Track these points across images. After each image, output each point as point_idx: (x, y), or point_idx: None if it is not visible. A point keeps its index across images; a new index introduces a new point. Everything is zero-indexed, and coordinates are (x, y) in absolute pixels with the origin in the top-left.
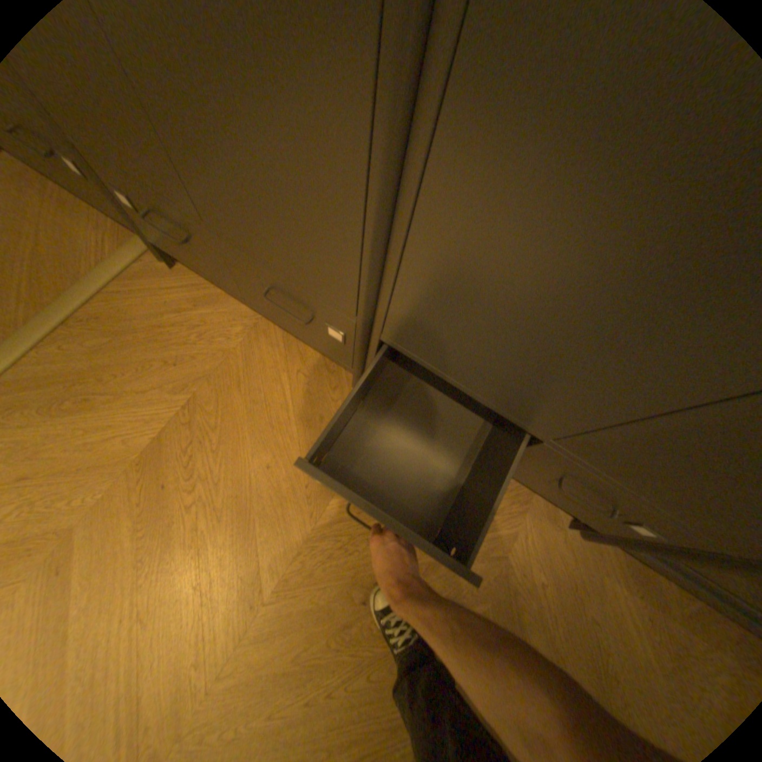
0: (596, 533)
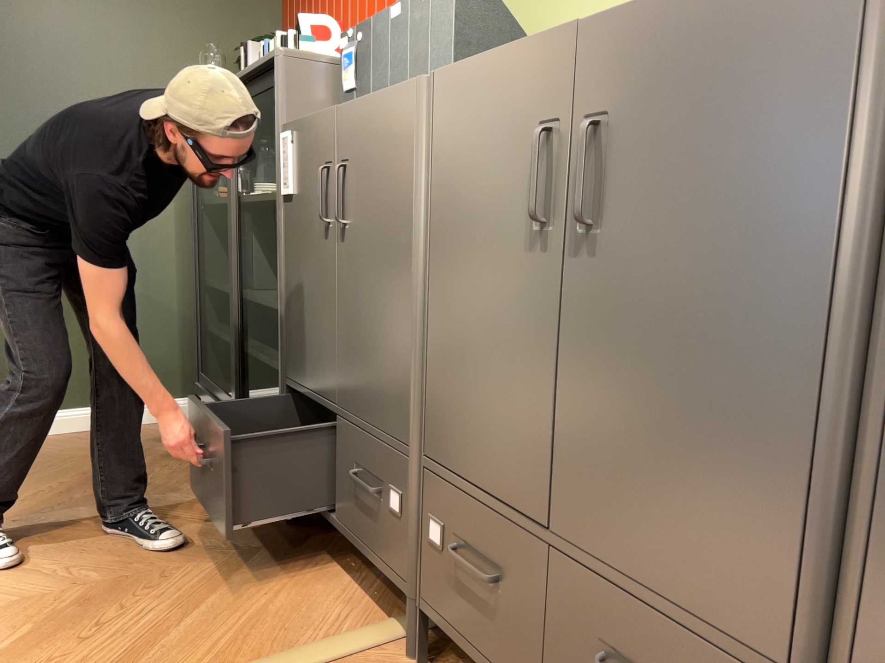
0: None
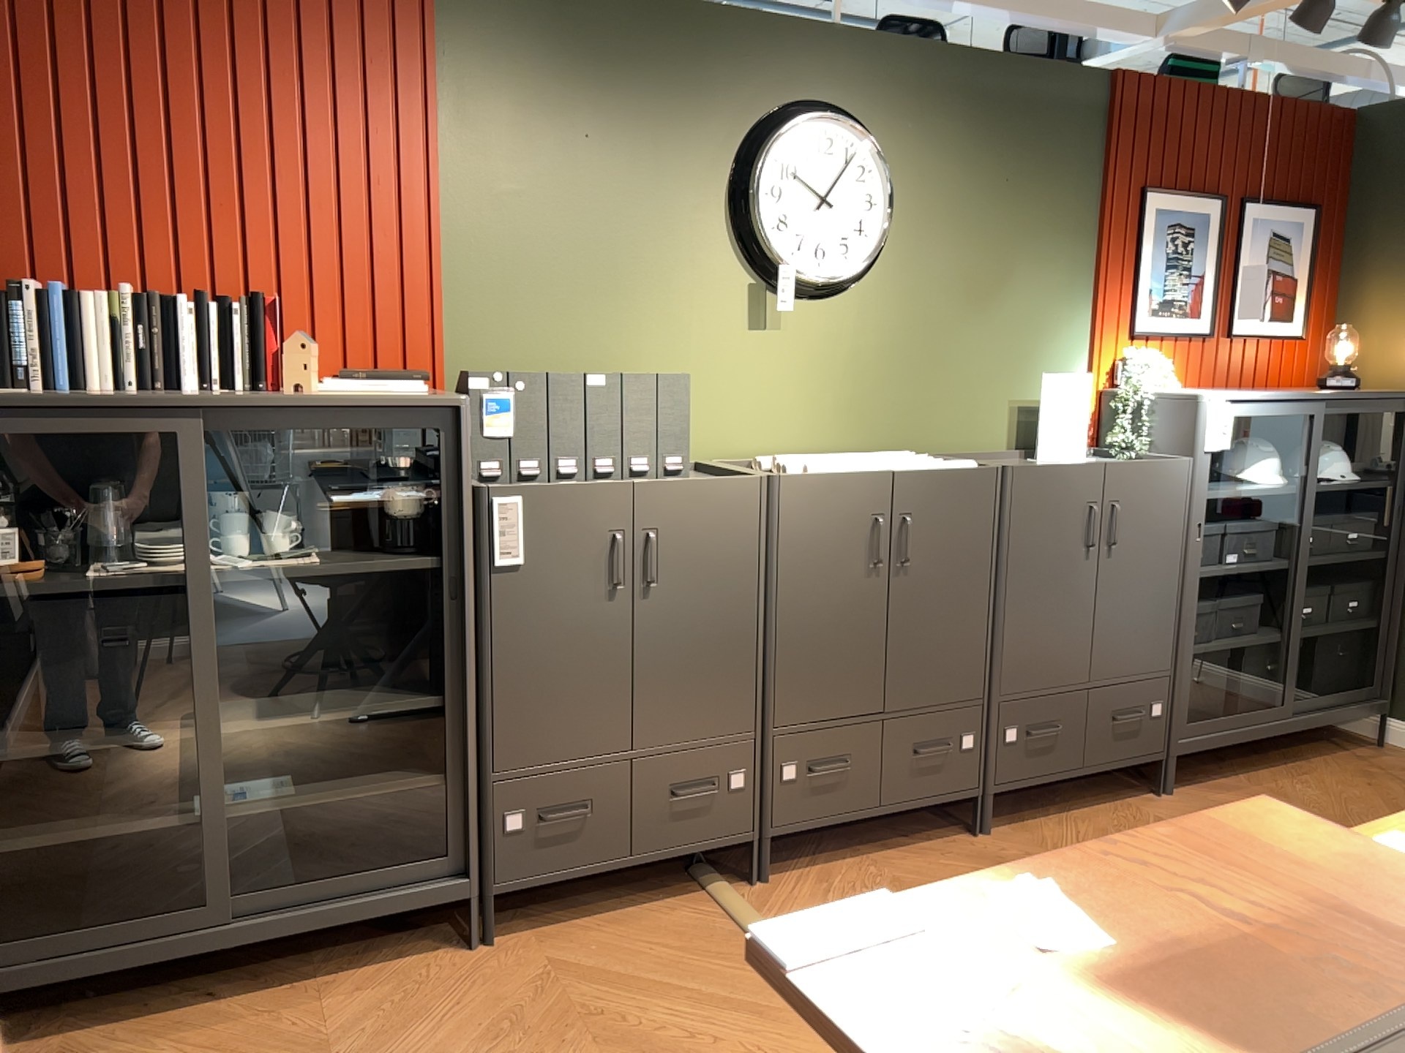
0: (1164, 766)
